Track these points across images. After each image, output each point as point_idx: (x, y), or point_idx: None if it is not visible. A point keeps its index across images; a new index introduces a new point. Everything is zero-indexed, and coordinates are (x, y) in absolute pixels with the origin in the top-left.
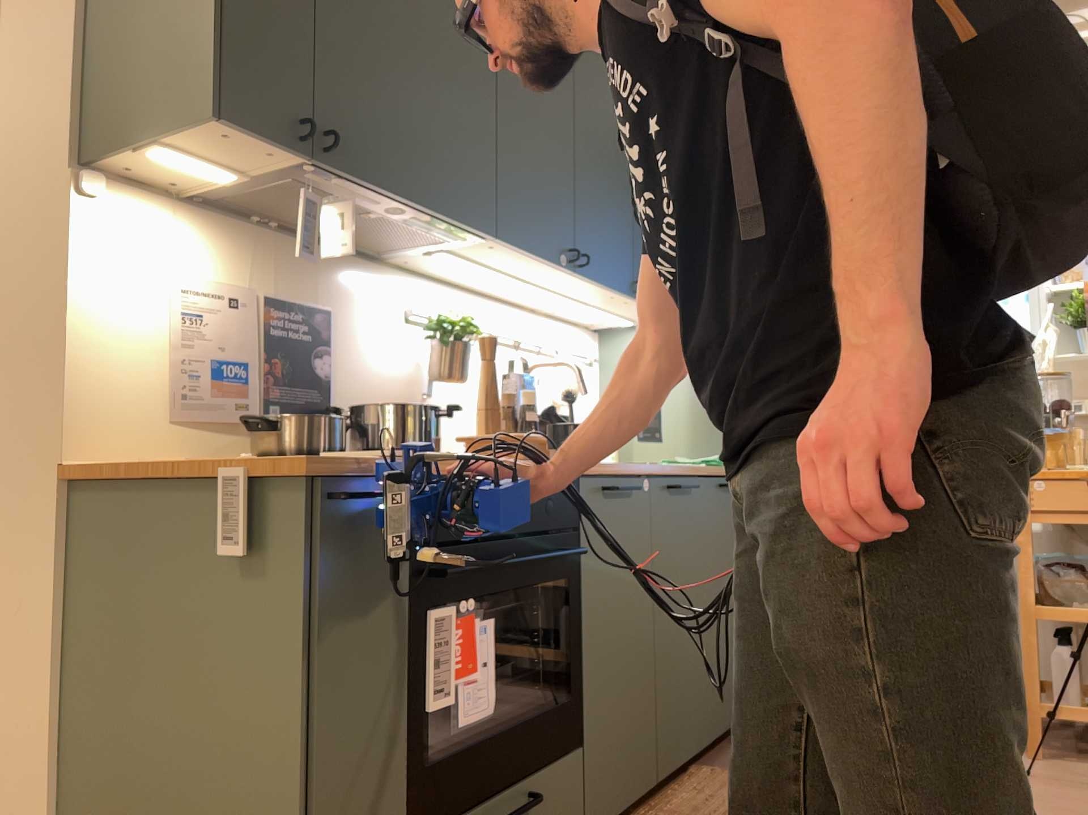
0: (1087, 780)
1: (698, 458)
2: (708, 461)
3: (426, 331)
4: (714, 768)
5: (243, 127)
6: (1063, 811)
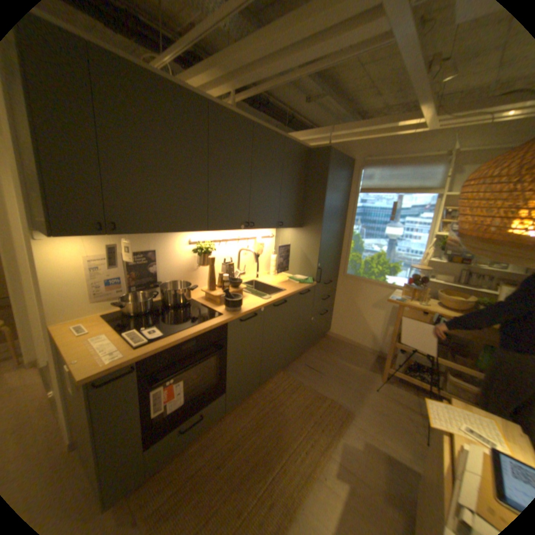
0: (394, 397)
1: (299, 275)
2: (299, 280)
3: (193, 251)
4: (284, 372)
5: (67, 235)
6: (378, 412)
